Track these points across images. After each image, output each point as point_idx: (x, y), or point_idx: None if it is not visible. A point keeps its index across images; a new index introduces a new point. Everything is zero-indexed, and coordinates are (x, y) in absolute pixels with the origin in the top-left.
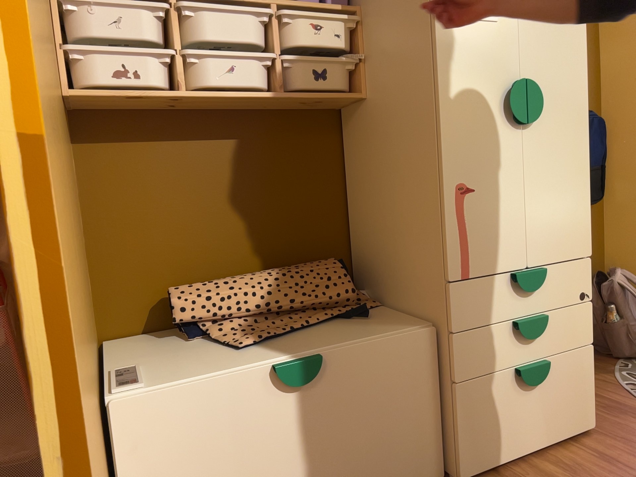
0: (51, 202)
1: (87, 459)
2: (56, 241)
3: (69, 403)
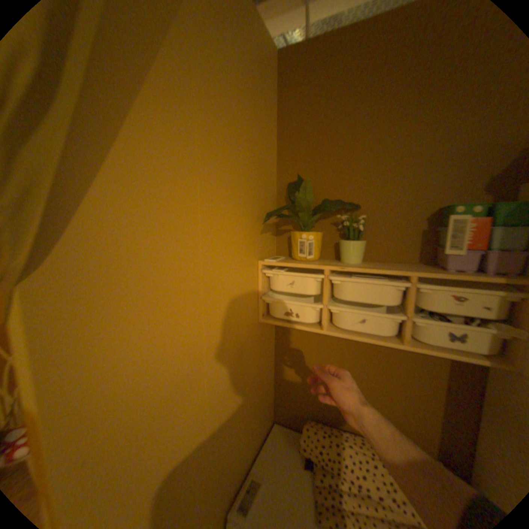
0: None
1: None
2: None
3: None
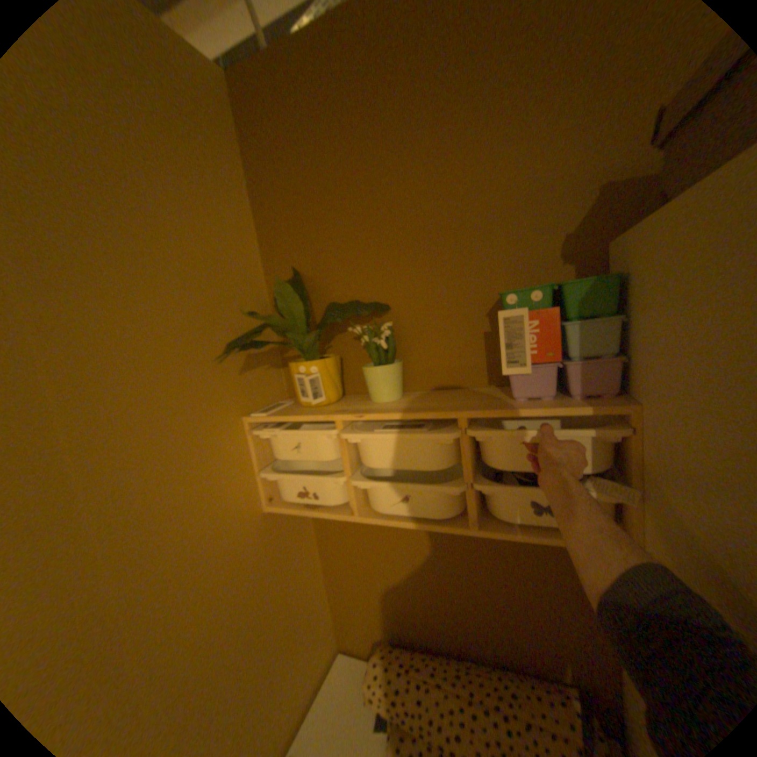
0: None
1: None
2: None
3: None
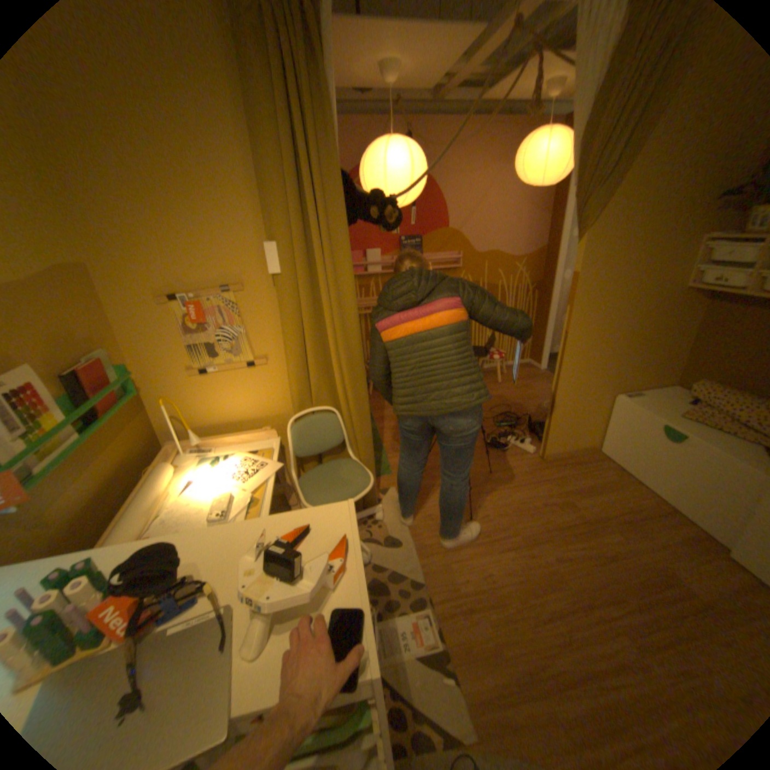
0: (573, 342)
1: (563, 391)
2: (571, 349)
3: (559, 378)
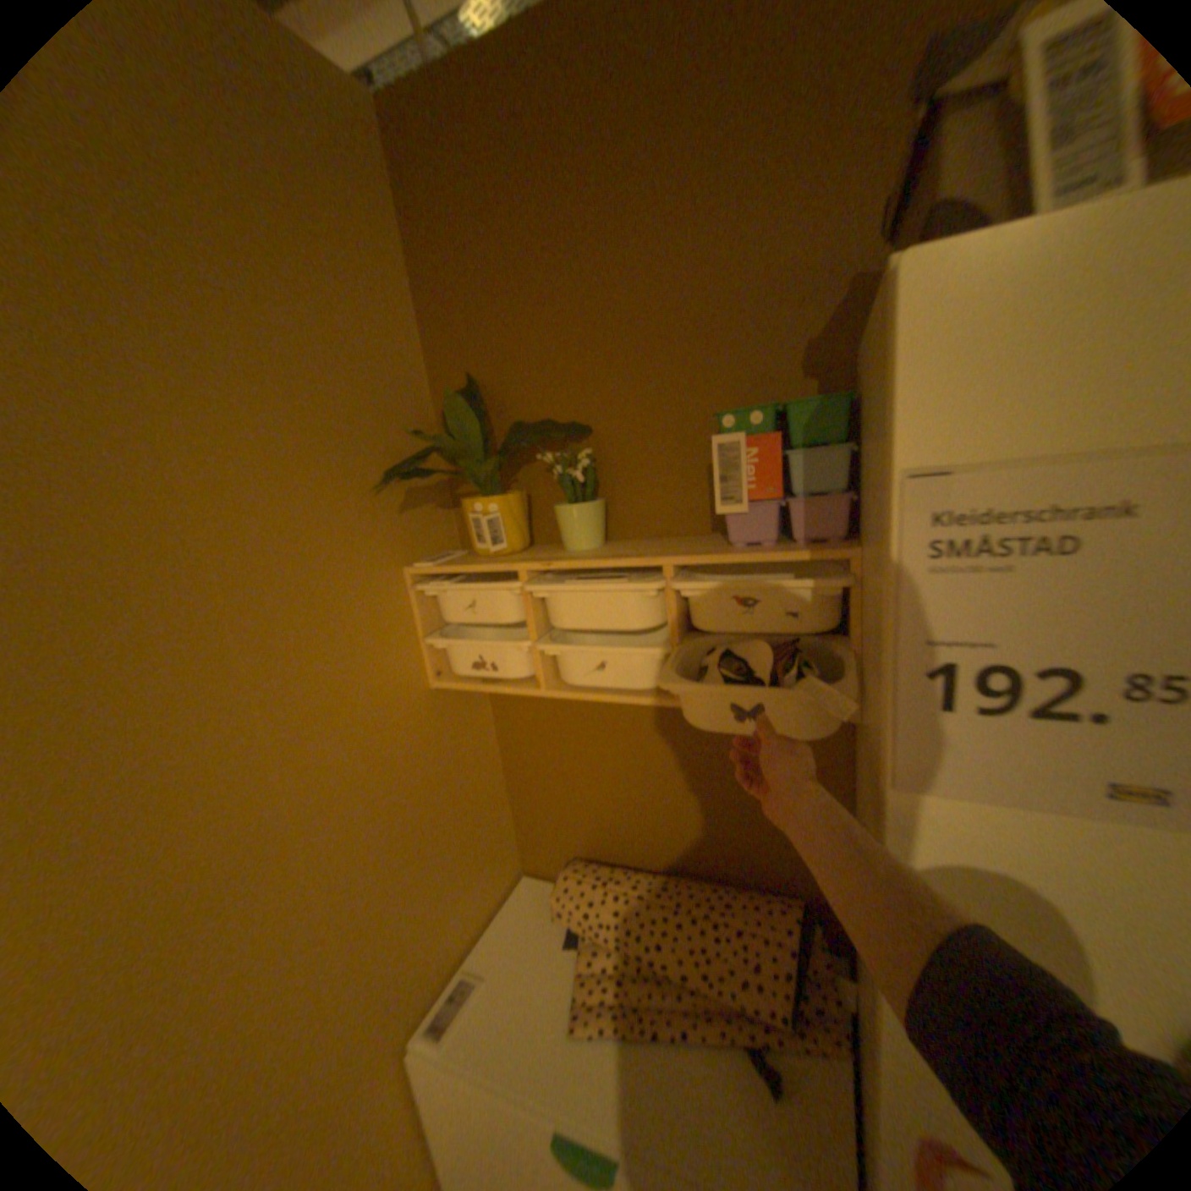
0: None
1: None
2: None
3: None
